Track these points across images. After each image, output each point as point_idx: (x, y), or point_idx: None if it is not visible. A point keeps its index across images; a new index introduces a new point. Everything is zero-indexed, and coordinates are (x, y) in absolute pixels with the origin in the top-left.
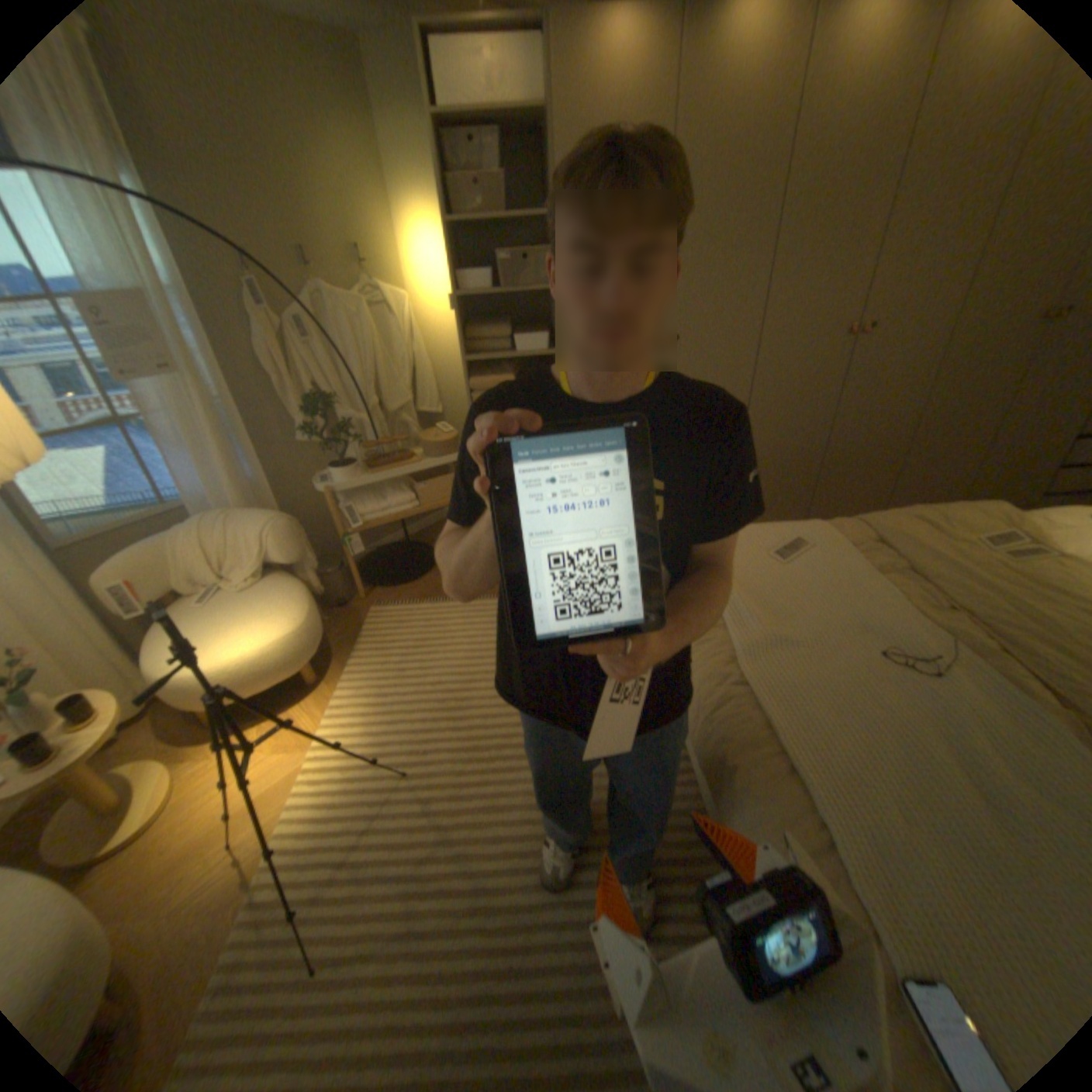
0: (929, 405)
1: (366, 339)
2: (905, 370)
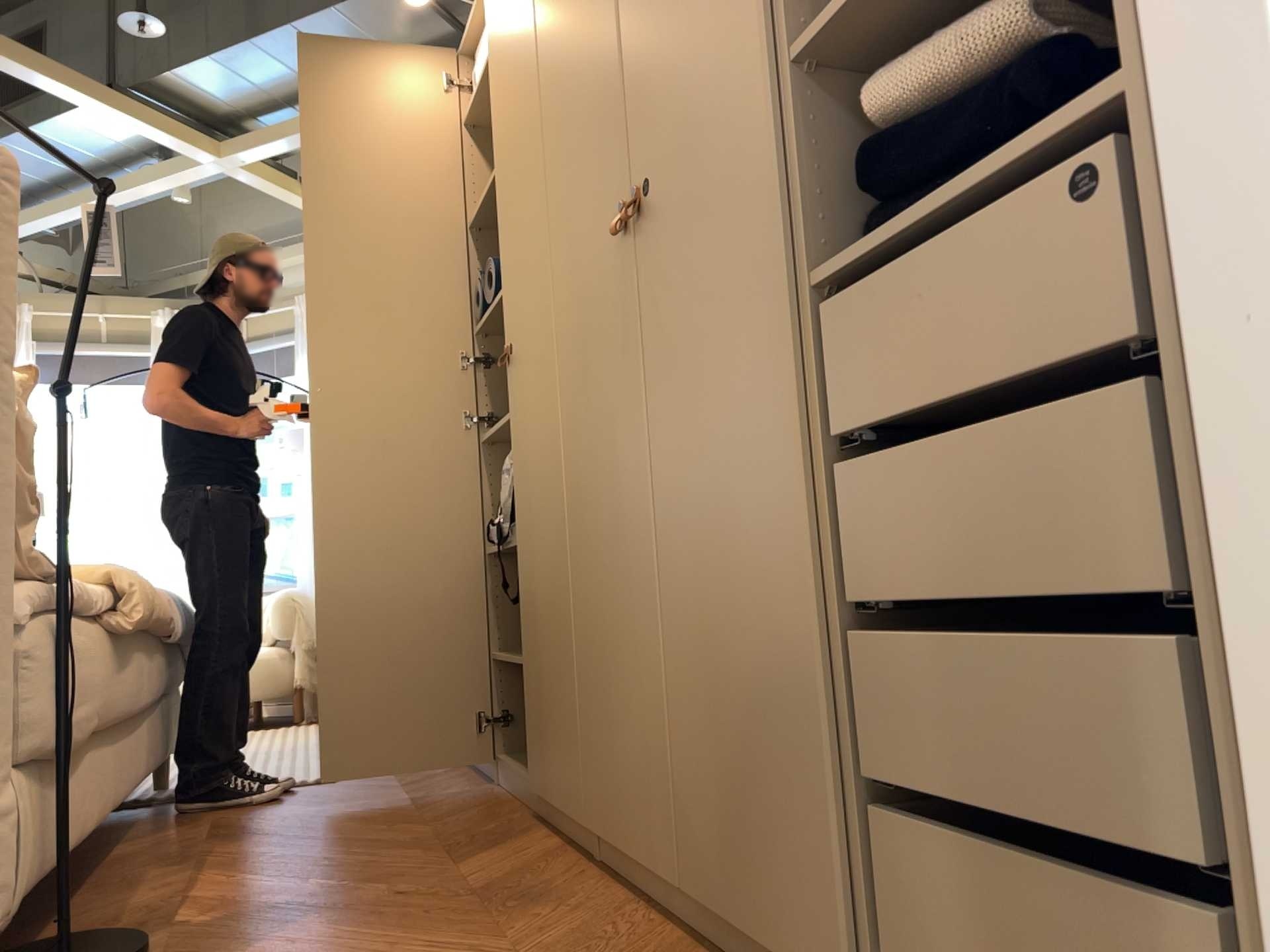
0: (571, 483)
1: None
2: (542, 413)
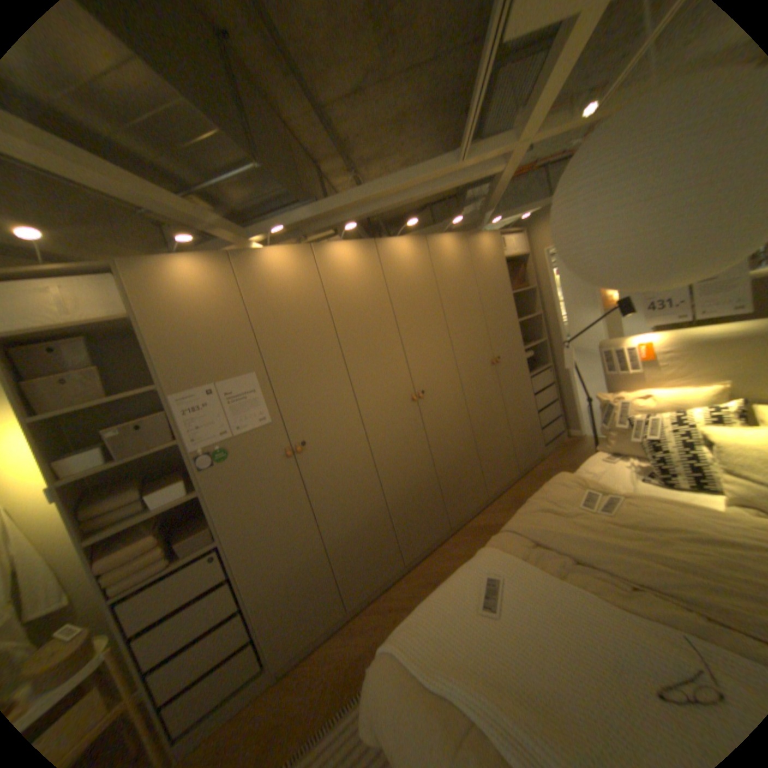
0: (472, 423)
1: None
2: (451, 409)
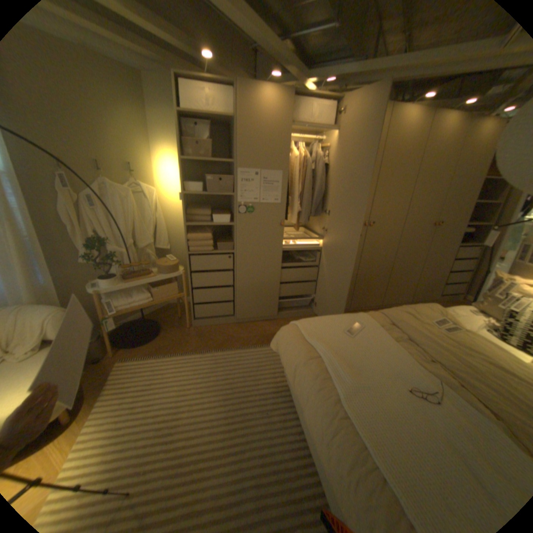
0: (396, 257)
1: (129, 210)
2: (386, 242)
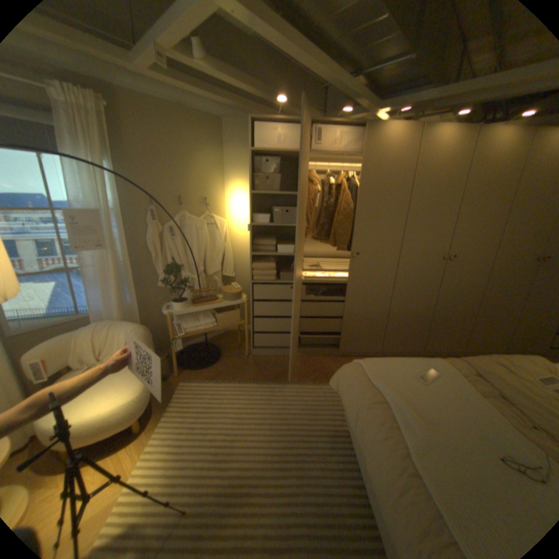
0: (485, 296)
1: (203, 239)
2: (472, 278)
